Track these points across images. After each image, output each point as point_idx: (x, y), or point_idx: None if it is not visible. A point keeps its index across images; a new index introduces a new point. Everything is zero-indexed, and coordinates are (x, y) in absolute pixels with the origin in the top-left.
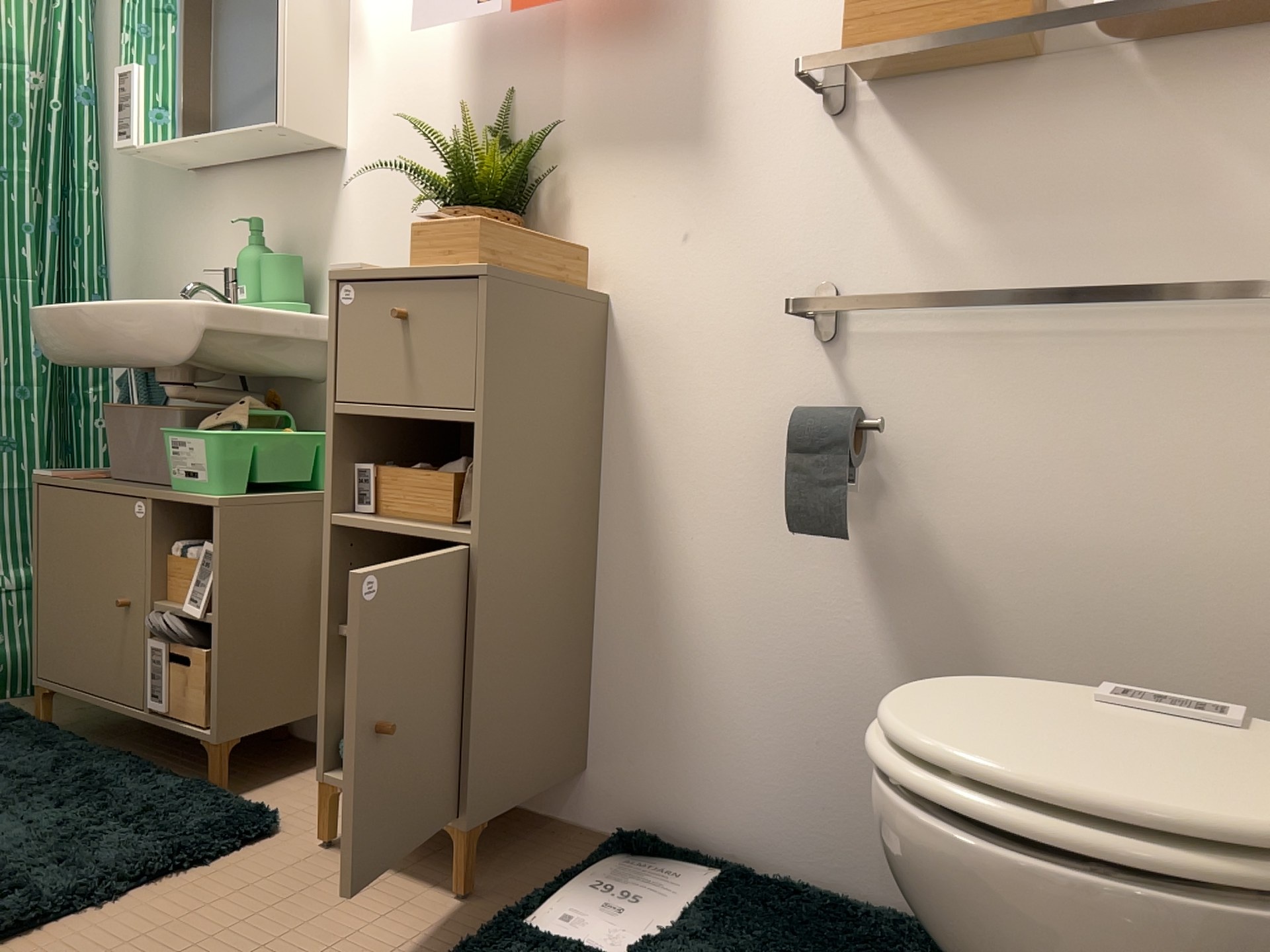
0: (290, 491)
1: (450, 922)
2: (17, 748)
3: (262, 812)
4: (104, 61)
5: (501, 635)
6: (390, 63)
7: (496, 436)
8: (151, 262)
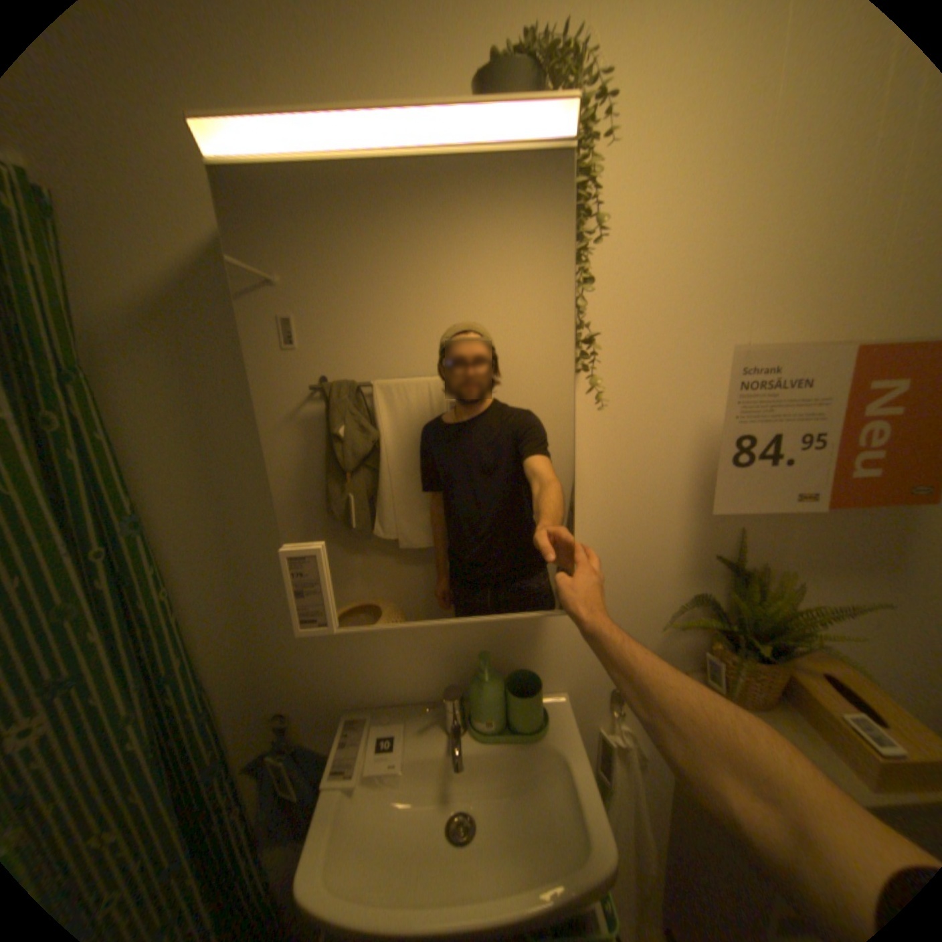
0: None
1: None
2: None
3: None
4: (117, 458)
5: None
6: (606, 496)
7: None
8: (270, 665)
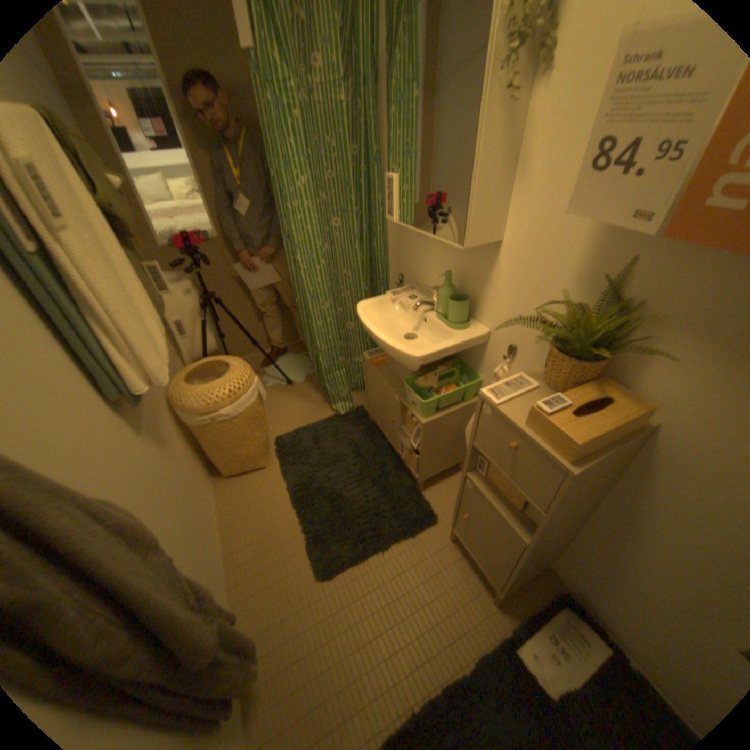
0: (453, 404)
1: (493, 620)
2: (364, 440)
3: (433, 517)
4: (381, 129)
5: (536, 561)
6: (543, 192)
7: (557, 520)
8: (403, 249)
